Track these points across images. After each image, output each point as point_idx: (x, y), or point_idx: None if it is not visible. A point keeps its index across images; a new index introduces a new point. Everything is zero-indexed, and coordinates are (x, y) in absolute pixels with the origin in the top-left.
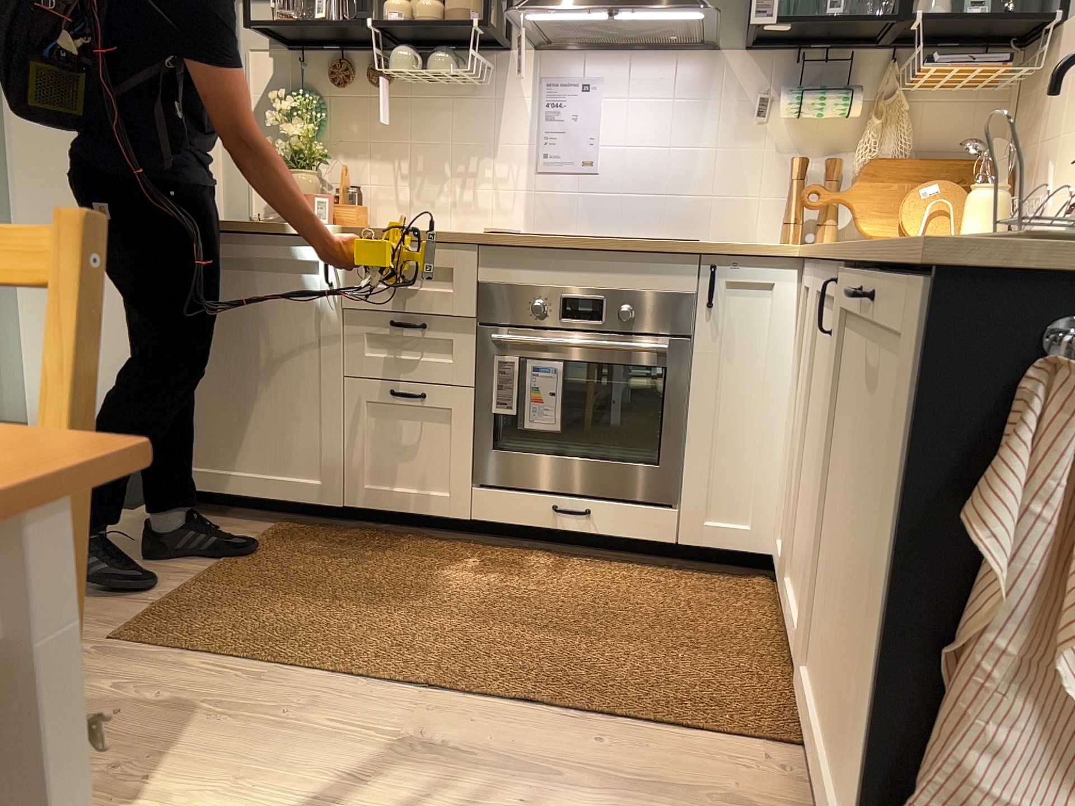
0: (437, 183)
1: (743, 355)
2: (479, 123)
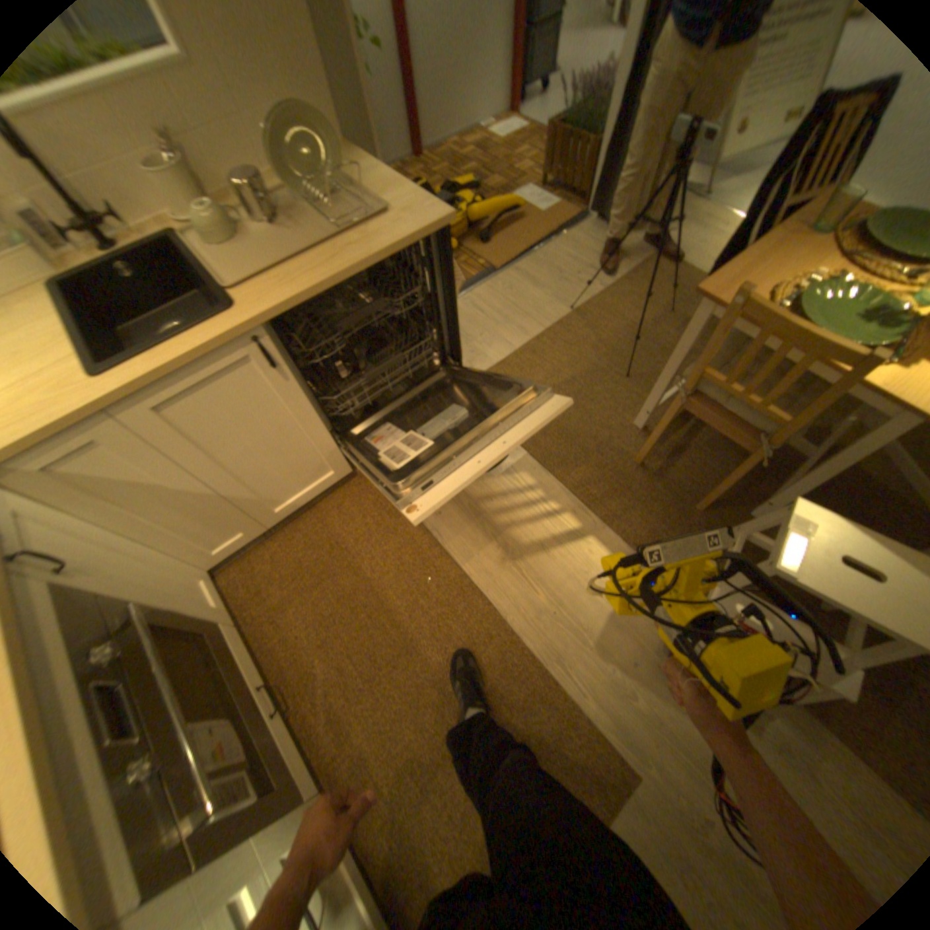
0: None
1: (85, 562)
2: None
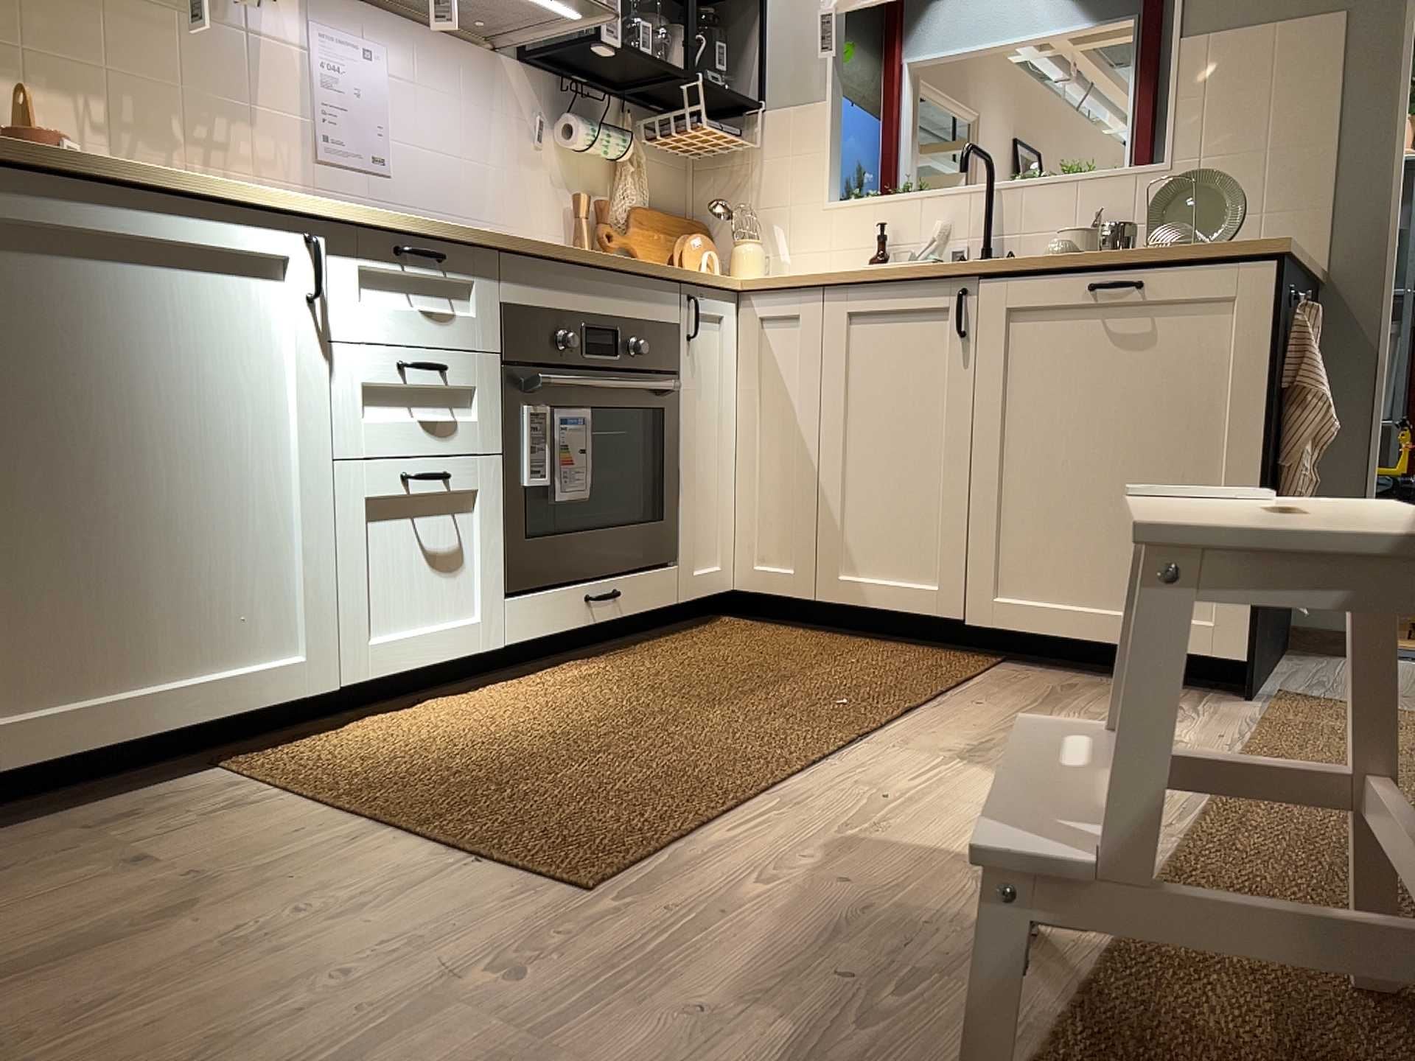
0: (166, 153)
1: (706, 386)
2: (231, 70)
